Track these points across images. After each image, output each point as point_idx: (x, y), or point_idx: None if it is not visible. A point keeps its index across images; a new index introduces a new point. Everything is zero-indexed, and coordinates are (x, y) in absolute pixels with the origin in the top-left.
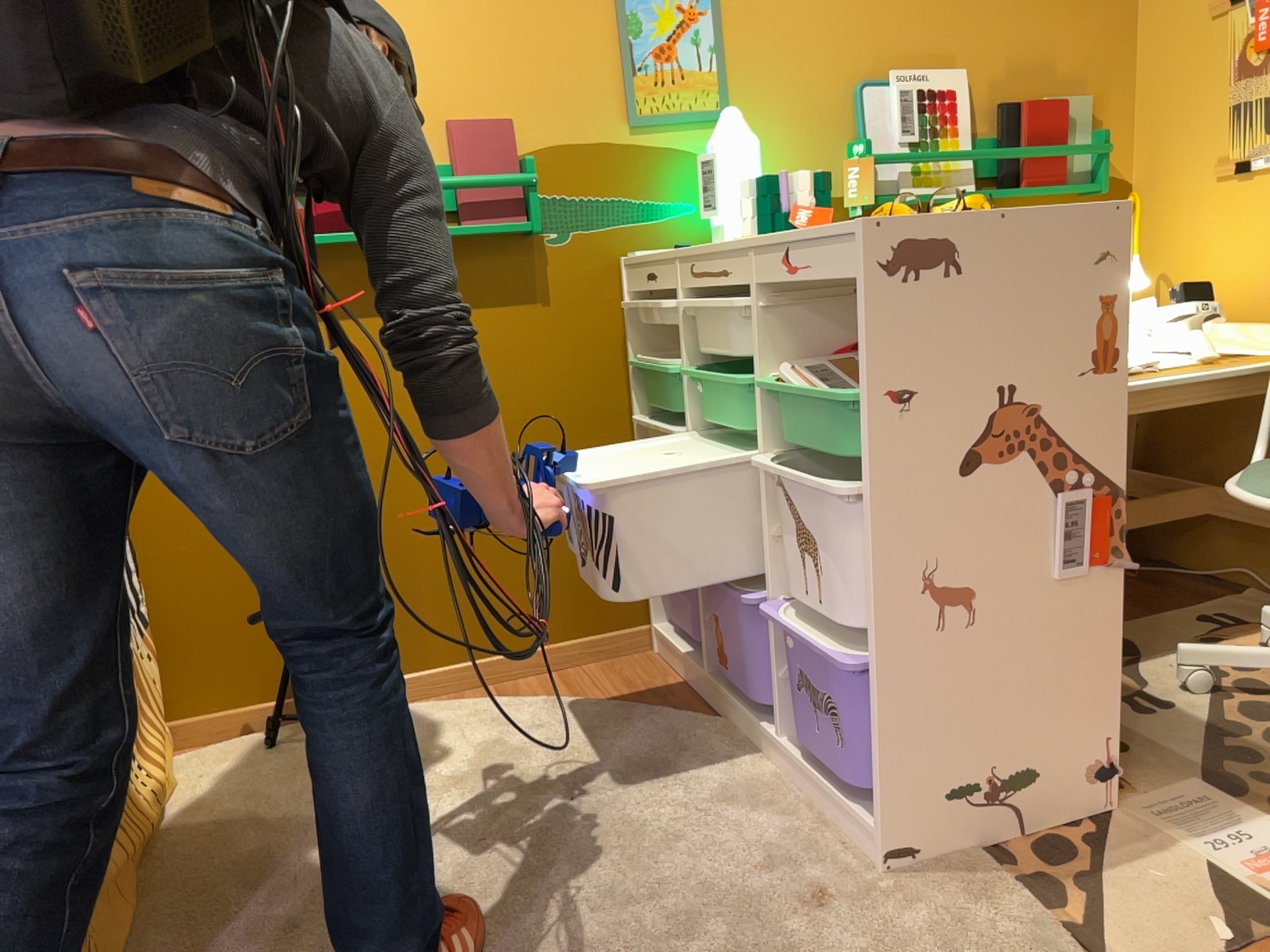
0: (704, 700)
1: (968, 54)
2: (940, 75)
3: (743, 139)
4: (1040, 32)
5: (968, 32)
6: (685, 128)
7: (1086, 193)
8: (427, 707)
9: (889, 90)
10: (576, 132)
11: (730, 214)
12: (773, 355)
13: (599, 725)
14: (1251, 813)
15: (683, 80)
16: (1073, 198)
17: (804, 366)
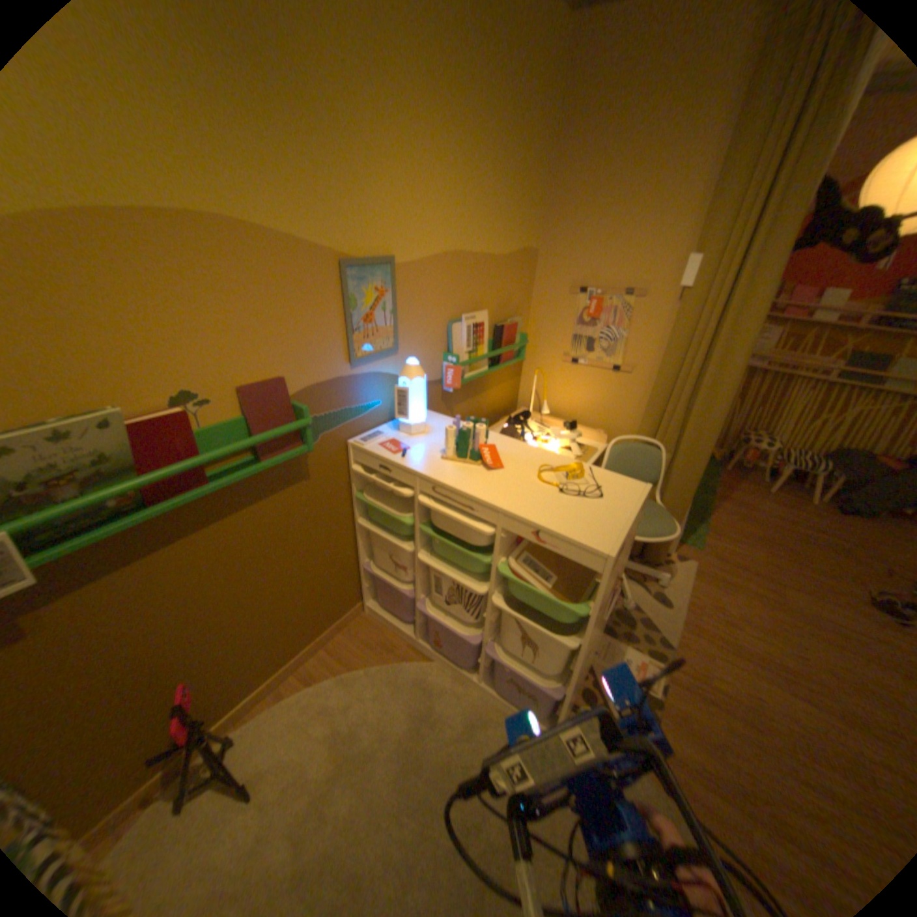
0: (416, 648)
1: (487, 300)
2: (479, 314)
3: (423, 379)
4: (509, 287)
5: (488, 289)
6: (378, 360)
7: (515, 358)
8: (271, 719)
9: (461, 324)
10: (322, 374)
11: (415, 418)
12: (502, 550)
13: (381, 692)
14: (623, 642)
15: (378, 333)
16: (510, 360)
17: (518, 555)
